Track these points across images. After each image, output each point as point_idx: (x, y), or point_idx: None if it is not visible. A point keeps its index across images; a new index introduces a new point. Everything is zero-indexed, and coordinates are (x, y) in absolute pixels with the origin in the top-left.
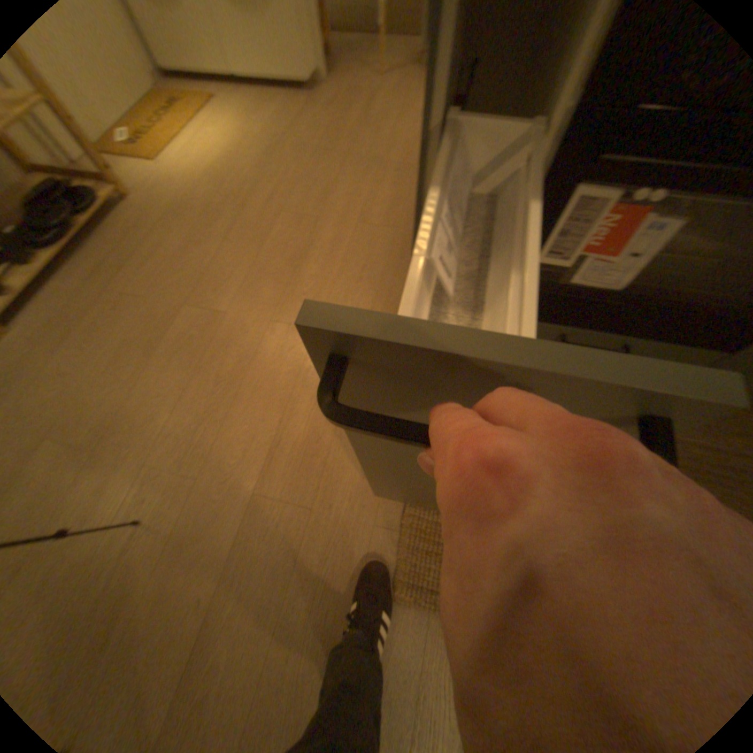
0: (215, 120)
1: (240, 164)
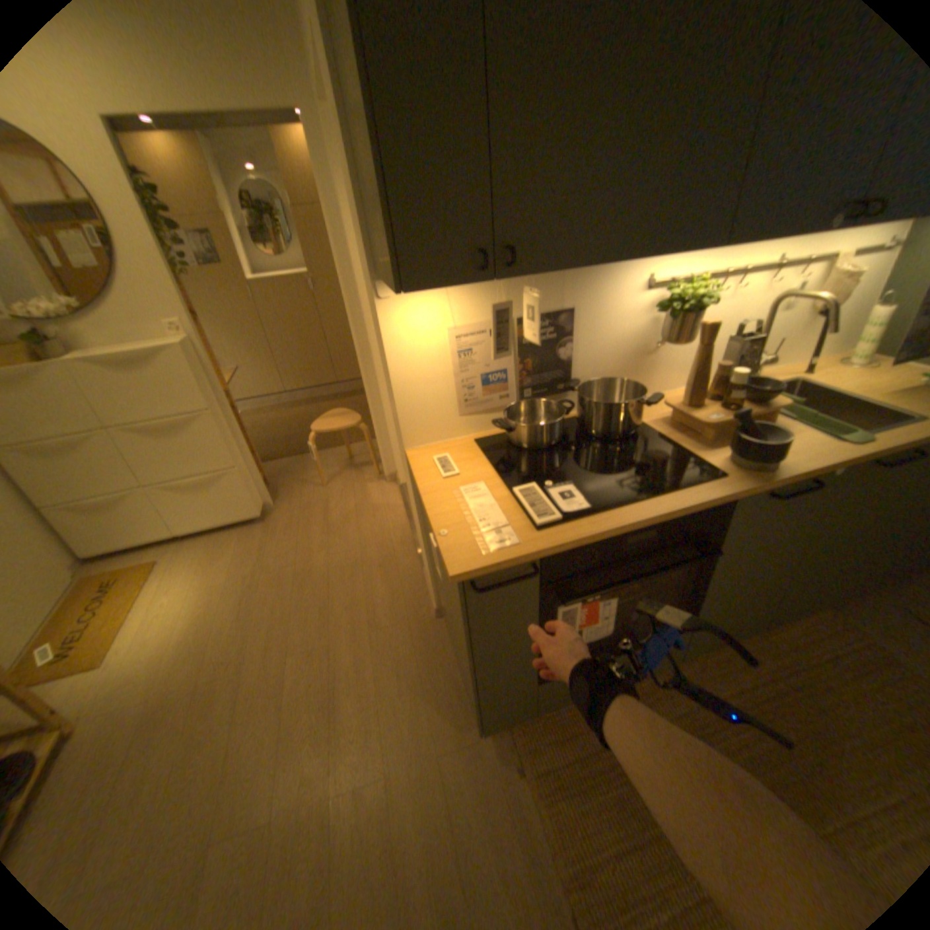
0: (169, 589)
1: (218, 626)
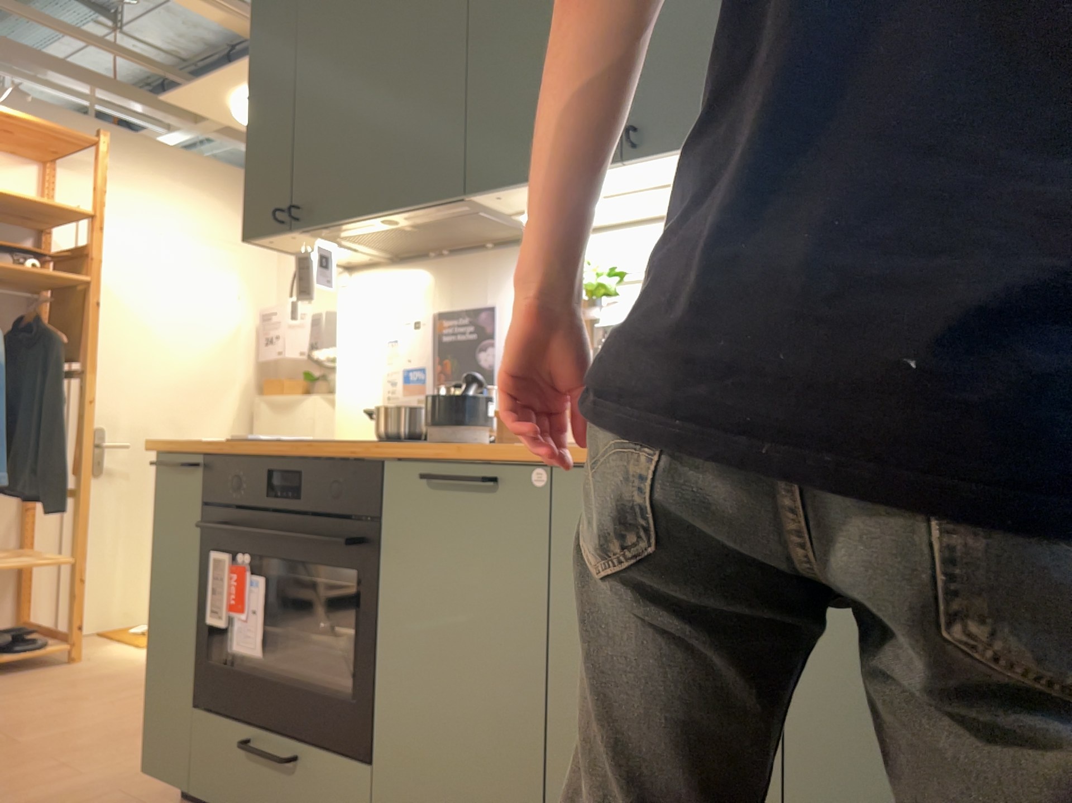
0: None
1: None
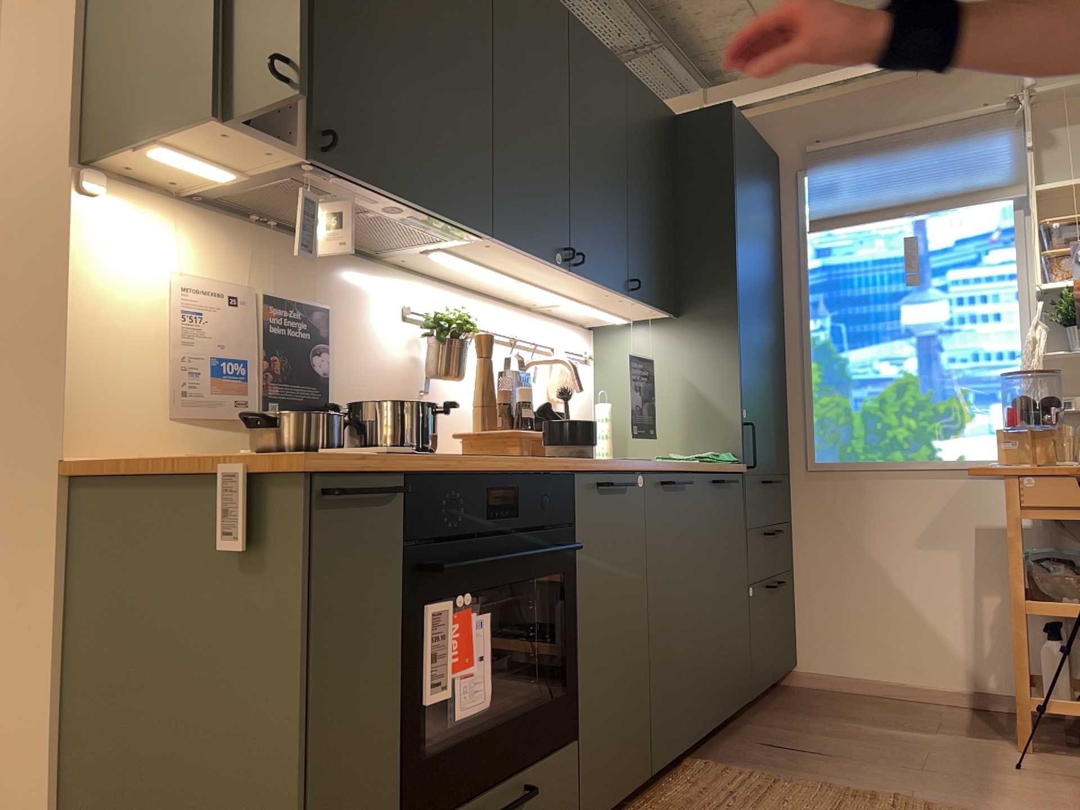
0: None
1: None
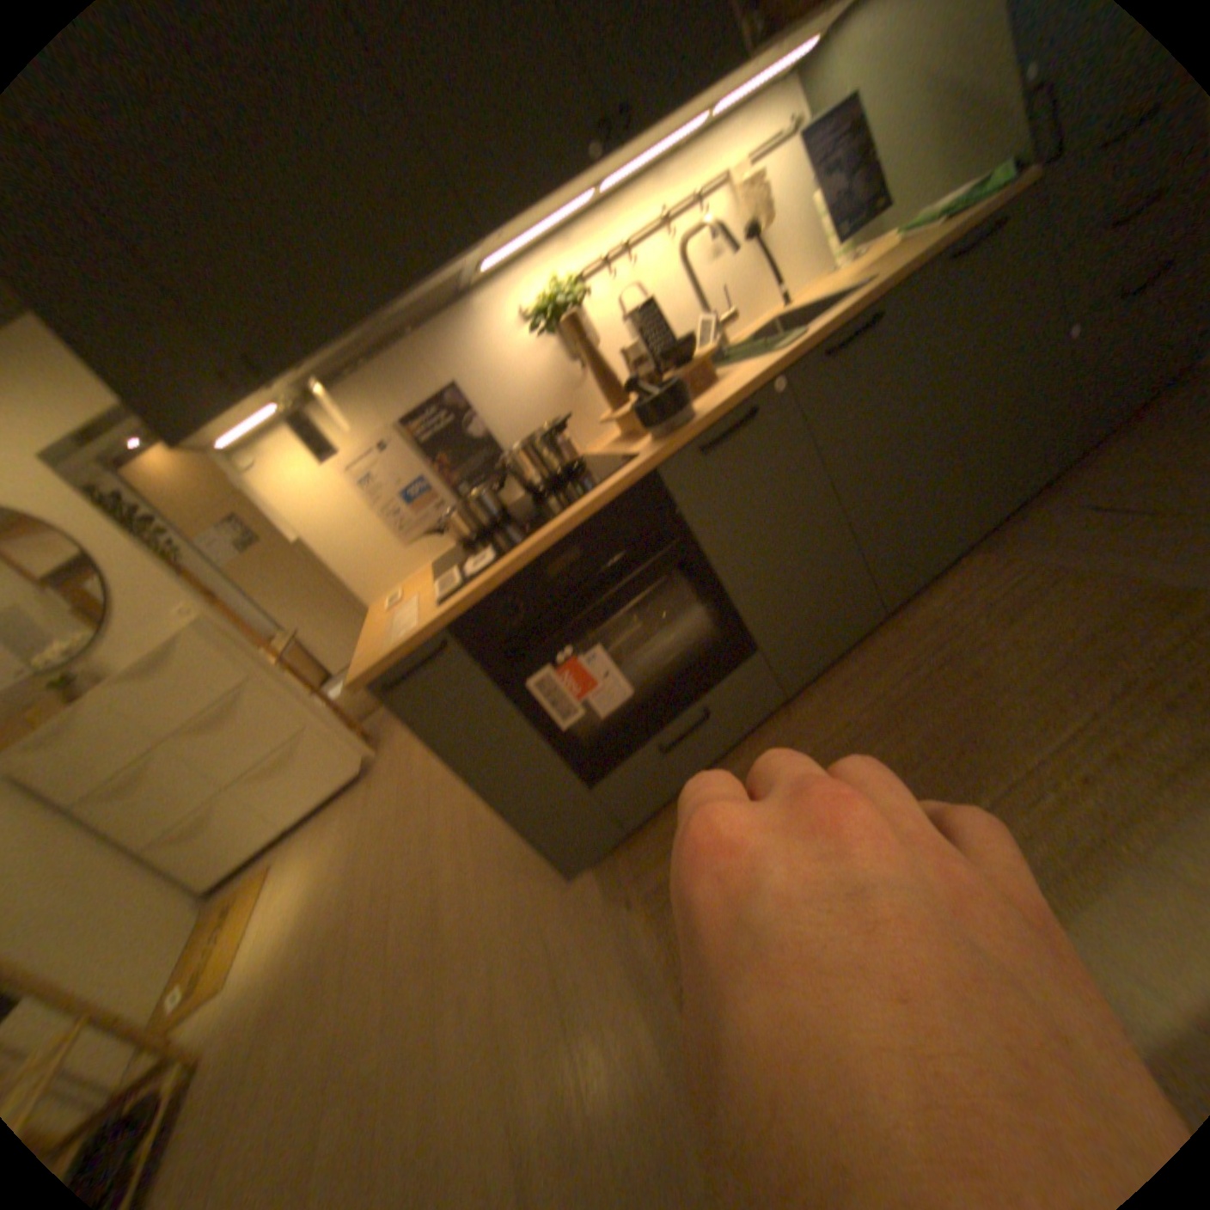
0: (284, 878)
1: (327, 892)
